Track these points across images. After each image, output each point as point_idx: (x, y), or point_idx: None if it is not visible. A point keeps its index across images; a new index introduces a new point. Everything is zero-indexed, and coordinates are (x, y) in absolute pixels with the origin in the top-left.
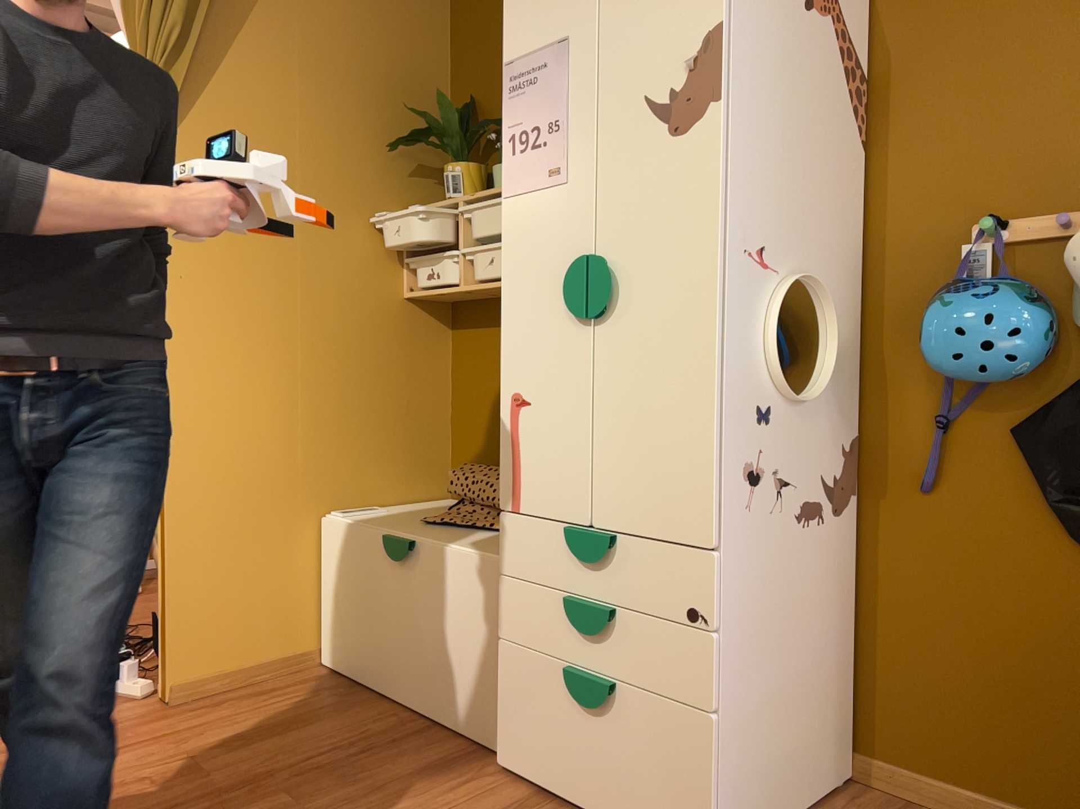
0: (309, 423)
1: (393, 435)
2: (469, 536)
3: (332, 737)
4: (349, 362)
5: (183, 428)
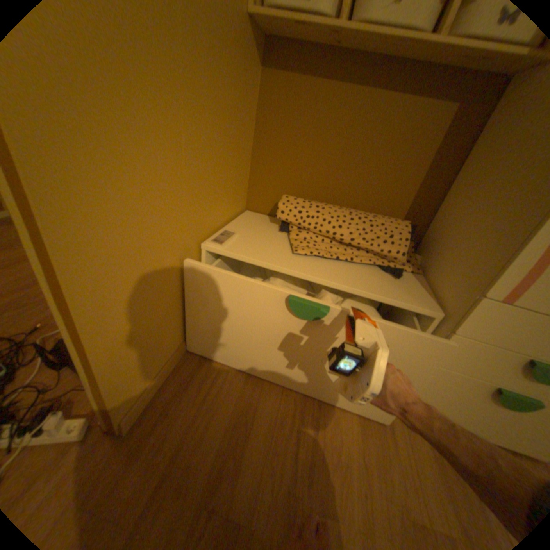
0: (190, 161)
1: (231, 167)
2: (354, 273)
3: (283, 417)
4: (215, 87)
5: (63, 182)
